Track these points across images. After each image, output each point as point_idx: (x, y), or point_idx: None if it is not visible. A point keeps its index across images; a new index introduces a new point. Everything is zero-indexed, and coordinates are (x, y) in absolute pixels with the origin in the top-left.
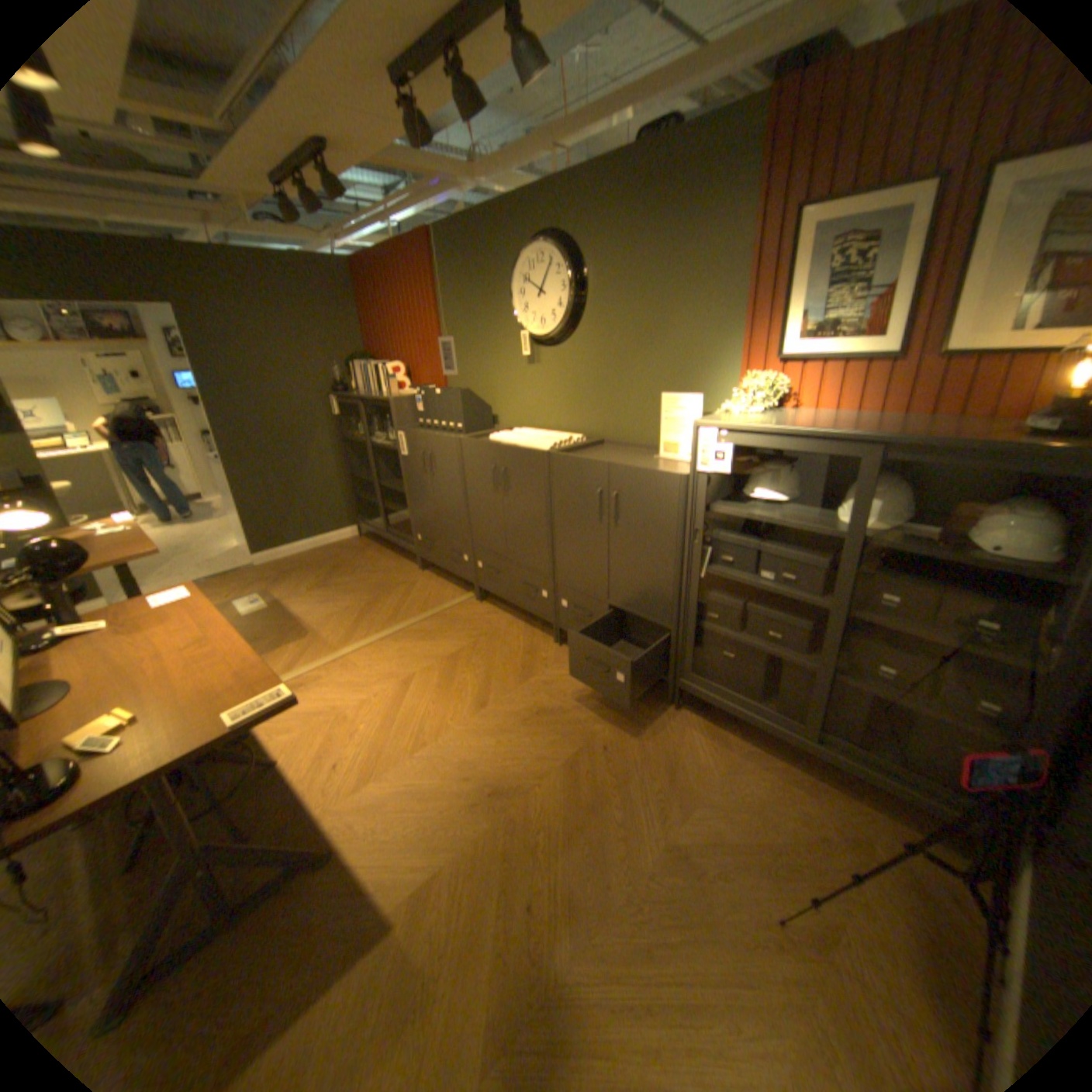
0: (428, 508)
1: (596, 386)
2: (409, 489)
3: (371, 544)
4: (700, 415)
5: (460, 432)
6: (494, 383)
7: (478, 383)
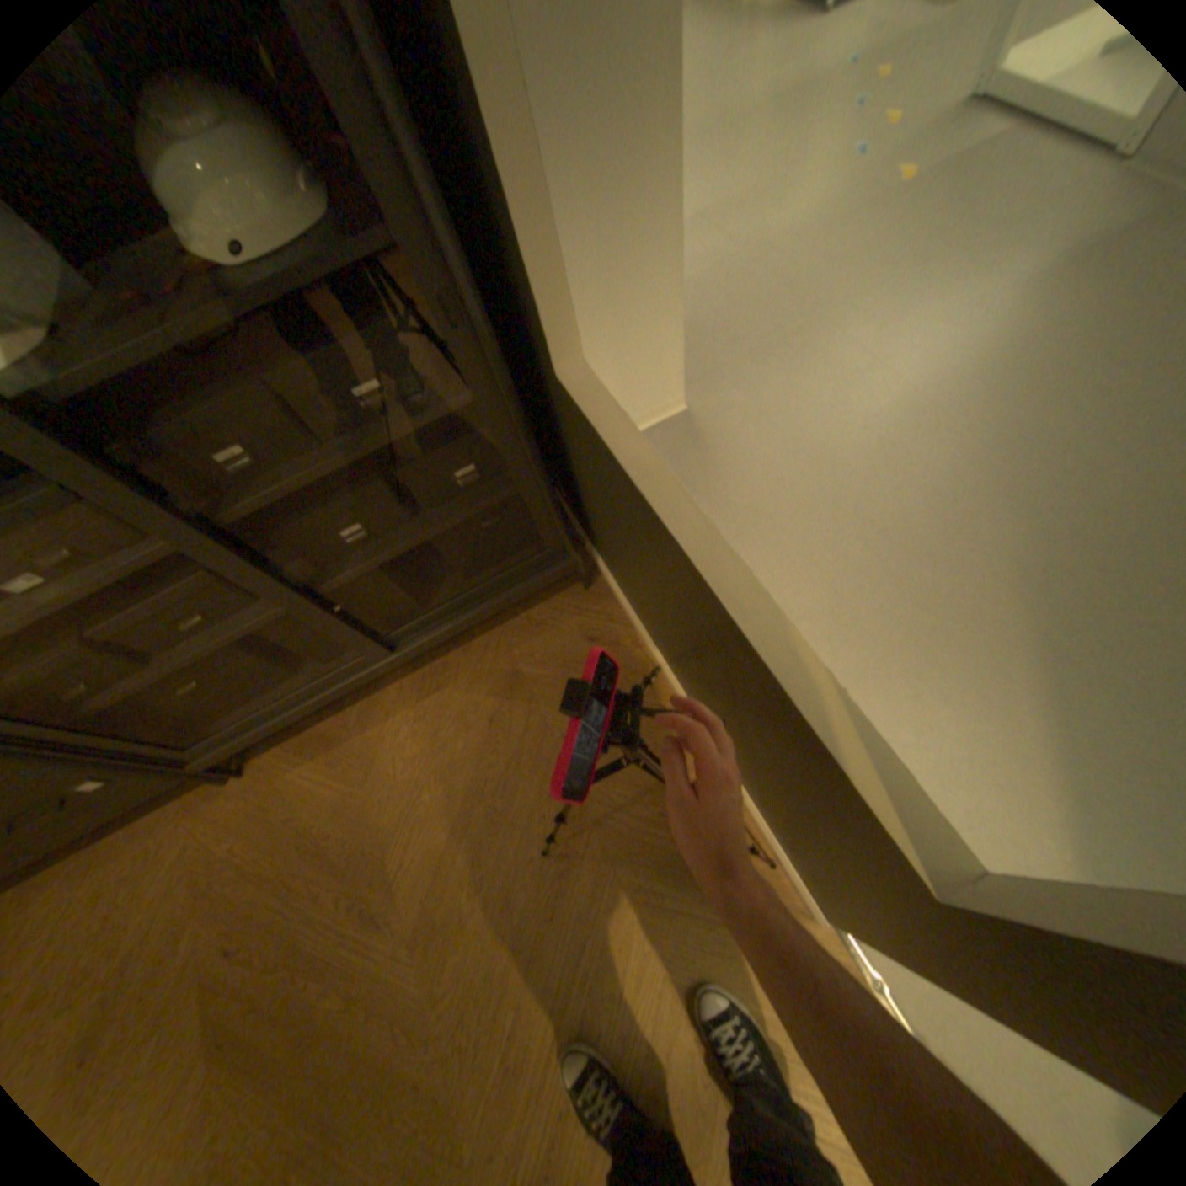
0: None
1: None
2: None
3: None
4: None
5: None
6: None
7: None
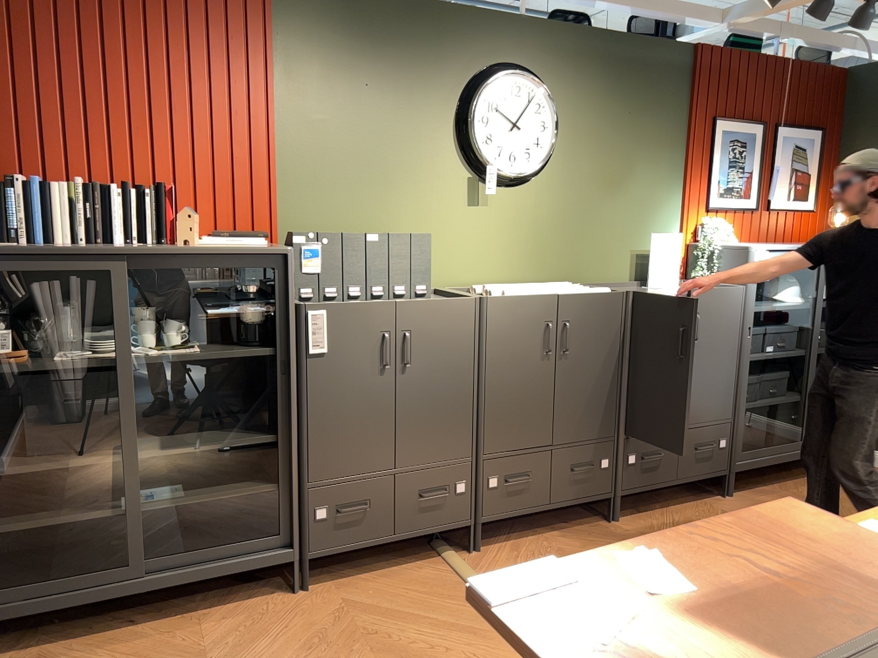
0: (368, 438)
1: (561, 230)
2: (306, 422)
3: (30, 652)
4: (680, 249)
5: (420, 296)
6: (400, 227)
7: (364, 228)
